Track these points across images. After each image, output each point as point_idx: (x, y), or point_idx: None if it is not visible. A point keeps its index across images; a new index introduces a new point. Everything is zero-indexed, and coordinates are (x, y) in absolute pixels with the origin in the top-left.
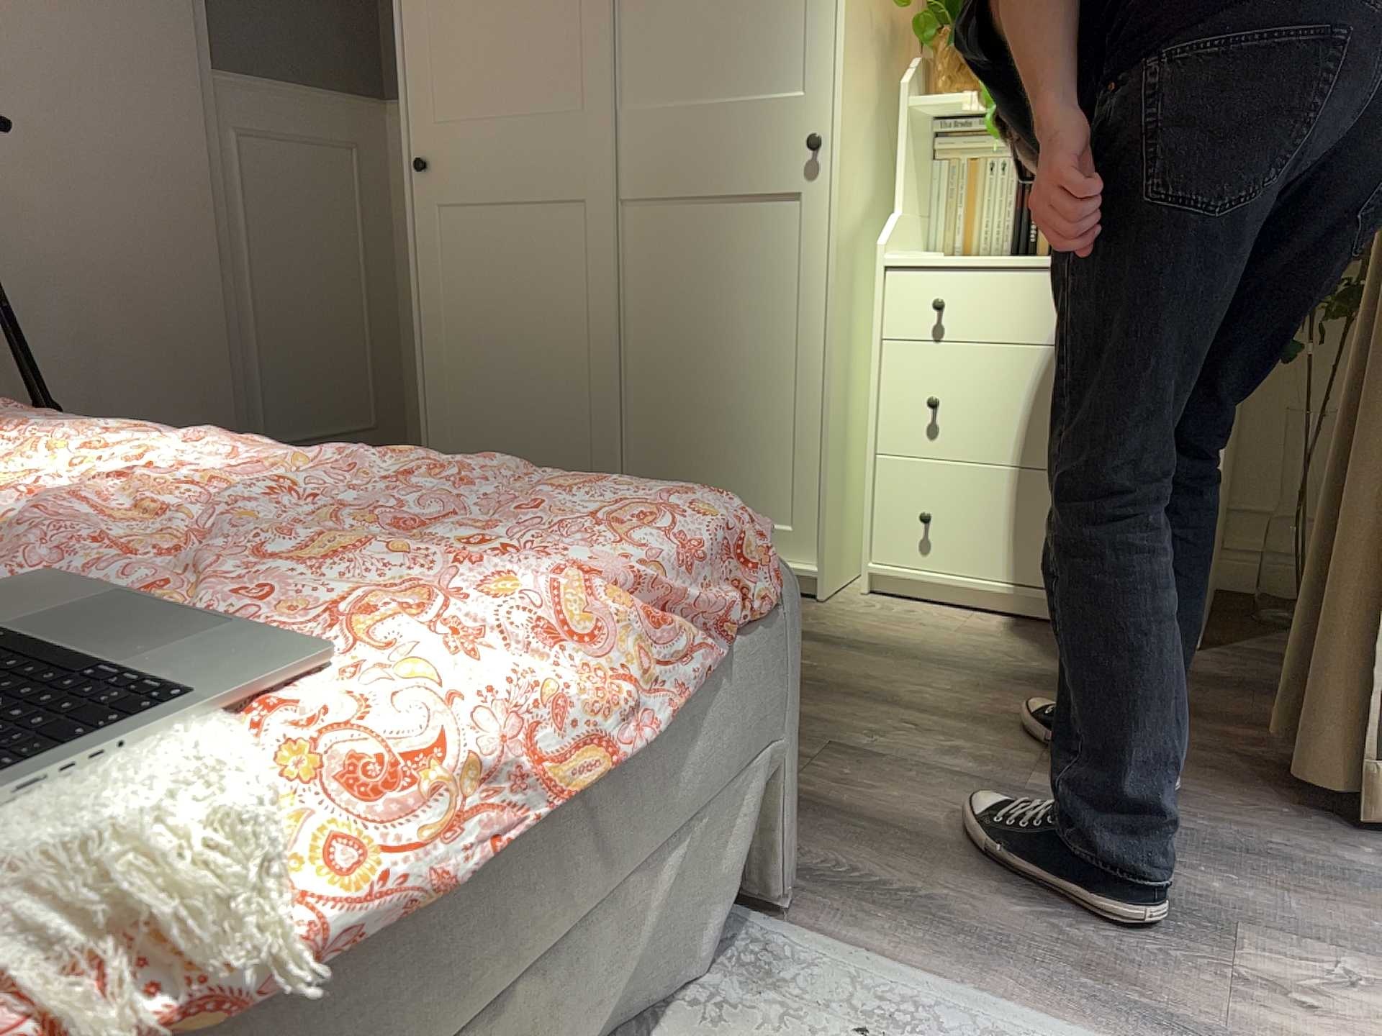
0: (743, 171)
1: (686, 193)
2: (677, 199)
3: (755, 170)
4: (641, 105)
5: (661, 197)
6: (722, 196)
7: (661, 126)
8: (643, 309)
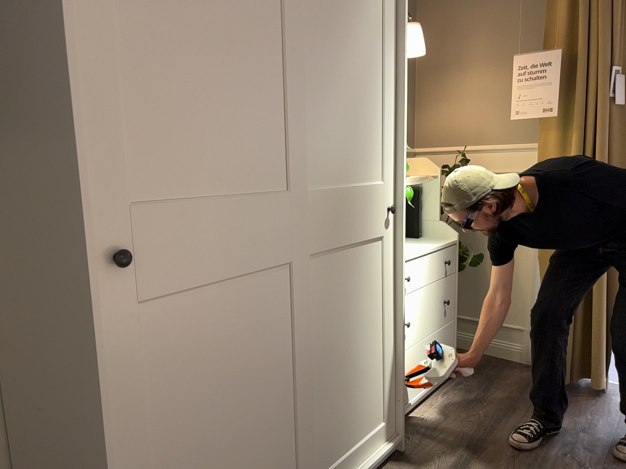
0: (361, 227)
1: (339, 243)
2: (335, 247)
3: (366, 226)
4: (316, 189)
5: (327, 248)
6: (353, 242)
7: (327, 203)
8: (318, 323)
